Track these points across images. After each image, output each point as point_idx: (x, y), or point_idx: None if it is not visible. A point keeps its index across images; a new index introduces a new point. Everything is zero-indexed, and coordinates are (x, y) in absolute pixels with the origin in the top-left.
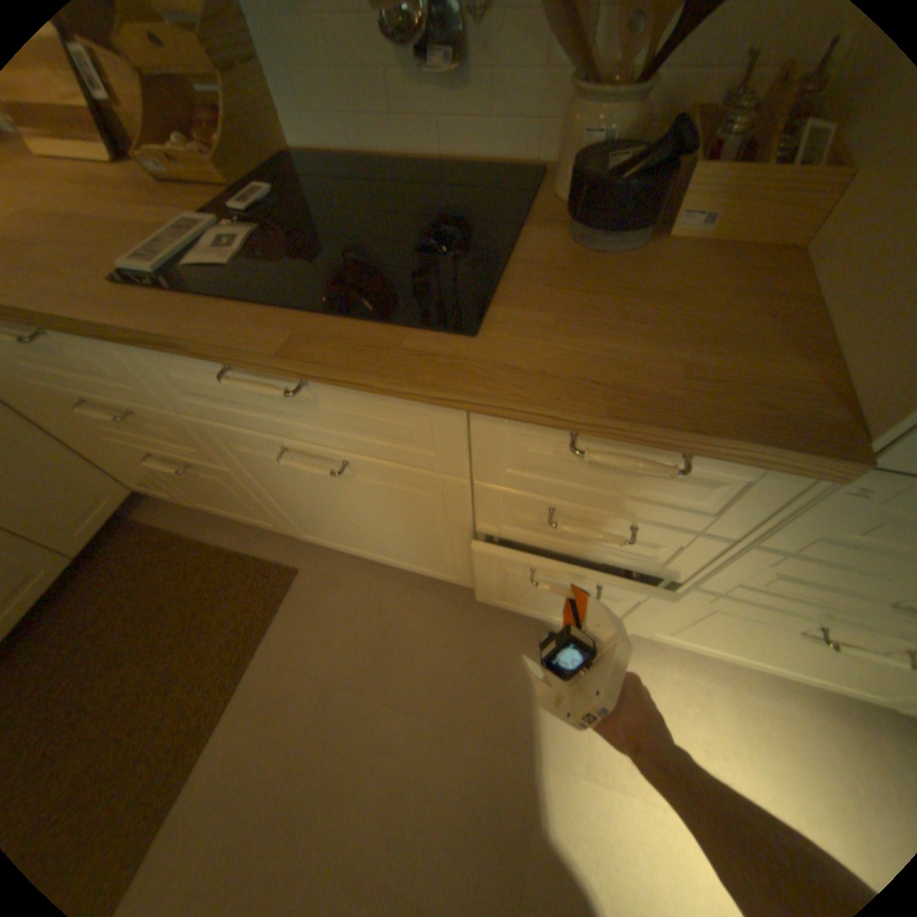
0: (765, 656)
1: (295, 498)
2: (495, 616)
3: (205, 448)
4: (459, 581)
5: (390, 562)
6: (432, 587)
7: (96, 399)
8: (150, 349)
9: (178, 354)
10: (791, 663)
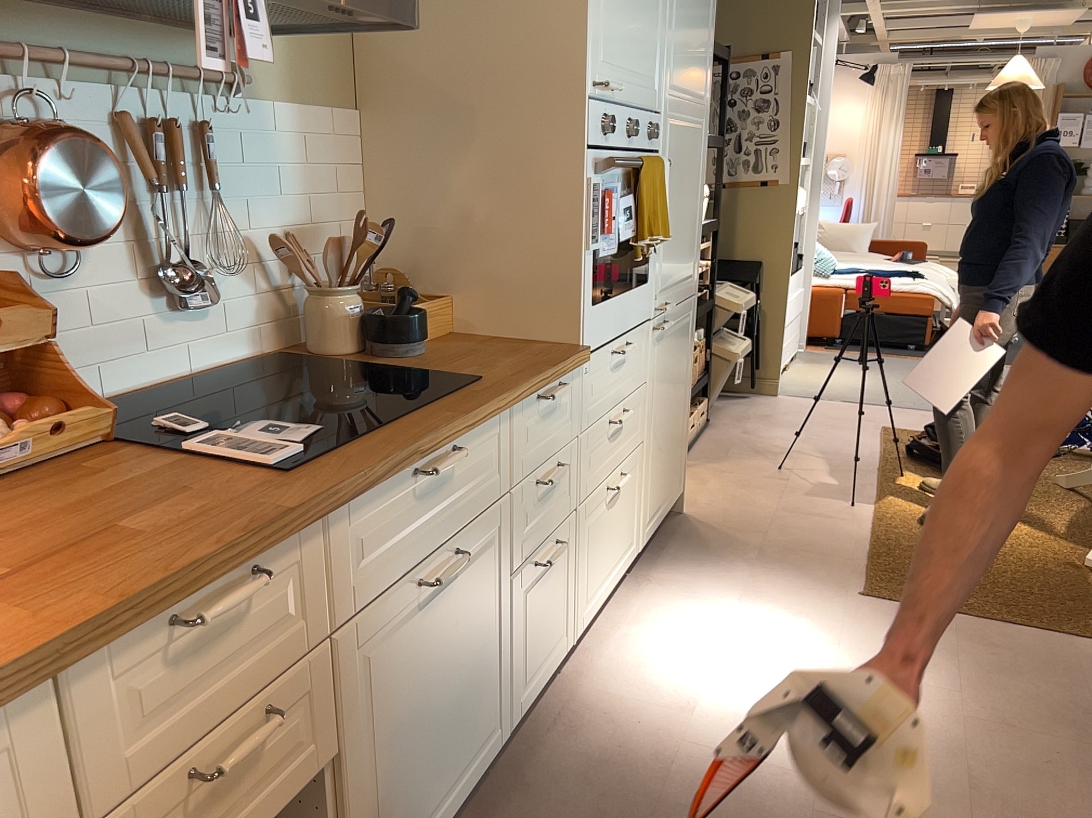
0: (607, 560)
1: (392, 736)
2: (532, 758)
3: (325, 718)
4: (498, 739)
5: (451, 804)
6: (479, 816)
7: (212, 746)
8: (358, 506)
9: (381, 490)
10: (613, 553)
